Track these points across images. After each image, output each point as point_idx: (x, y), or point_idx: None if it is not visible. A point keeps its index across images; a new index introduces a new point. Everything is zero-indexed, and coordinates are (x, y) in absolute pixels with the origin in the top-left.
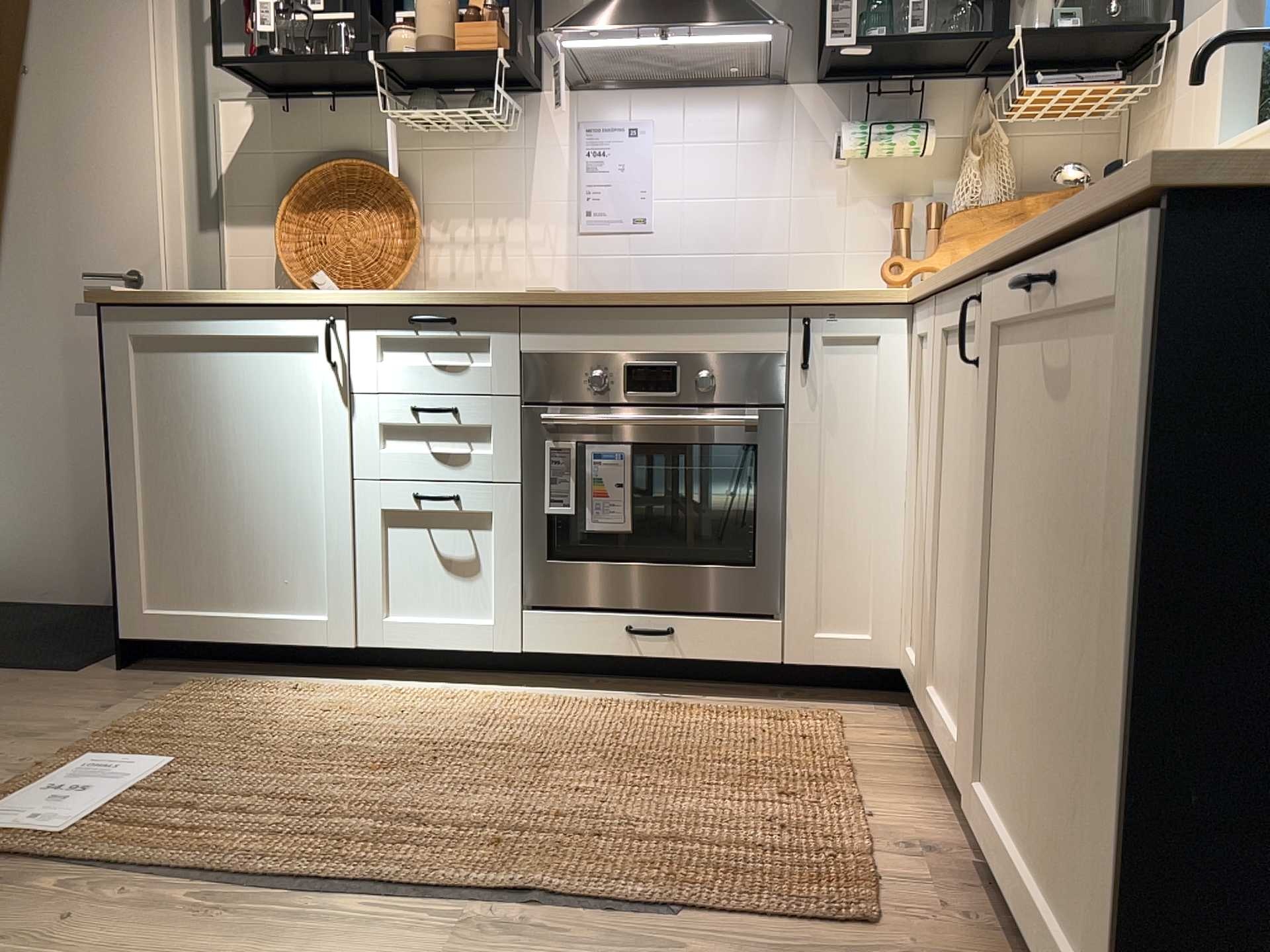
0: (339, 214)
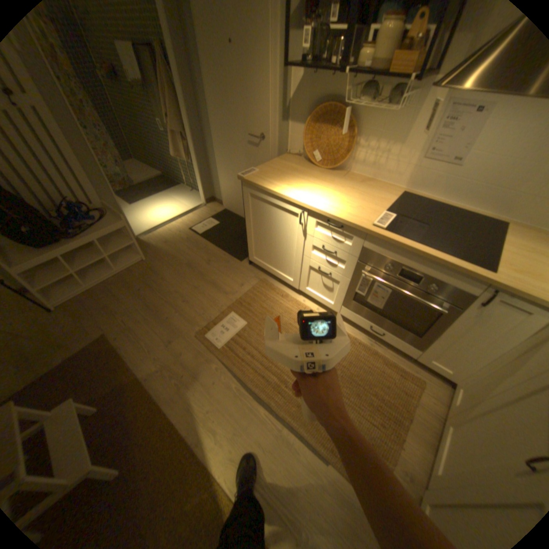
0: (328, 127)
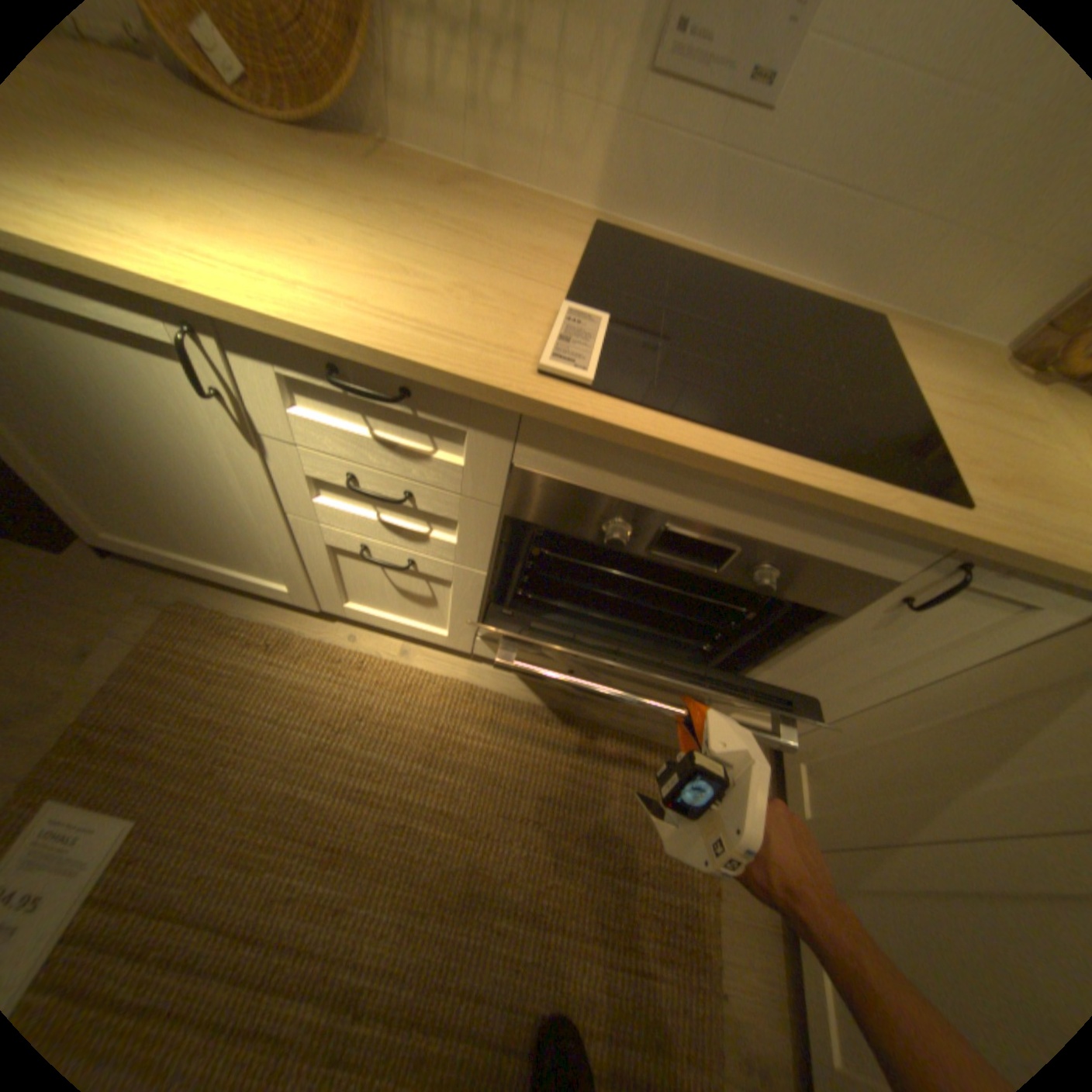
0: None
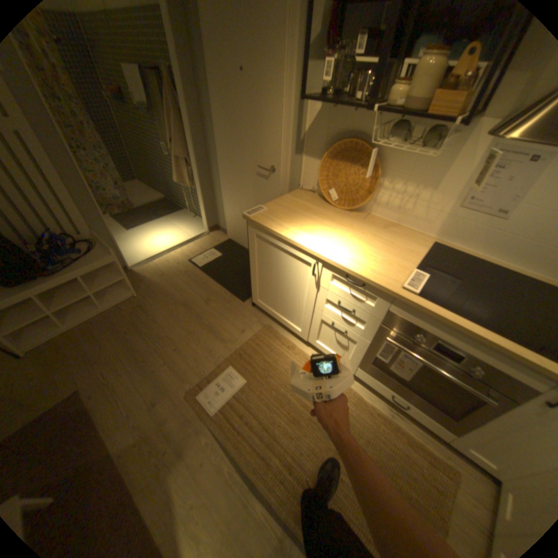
0: (346, 165)
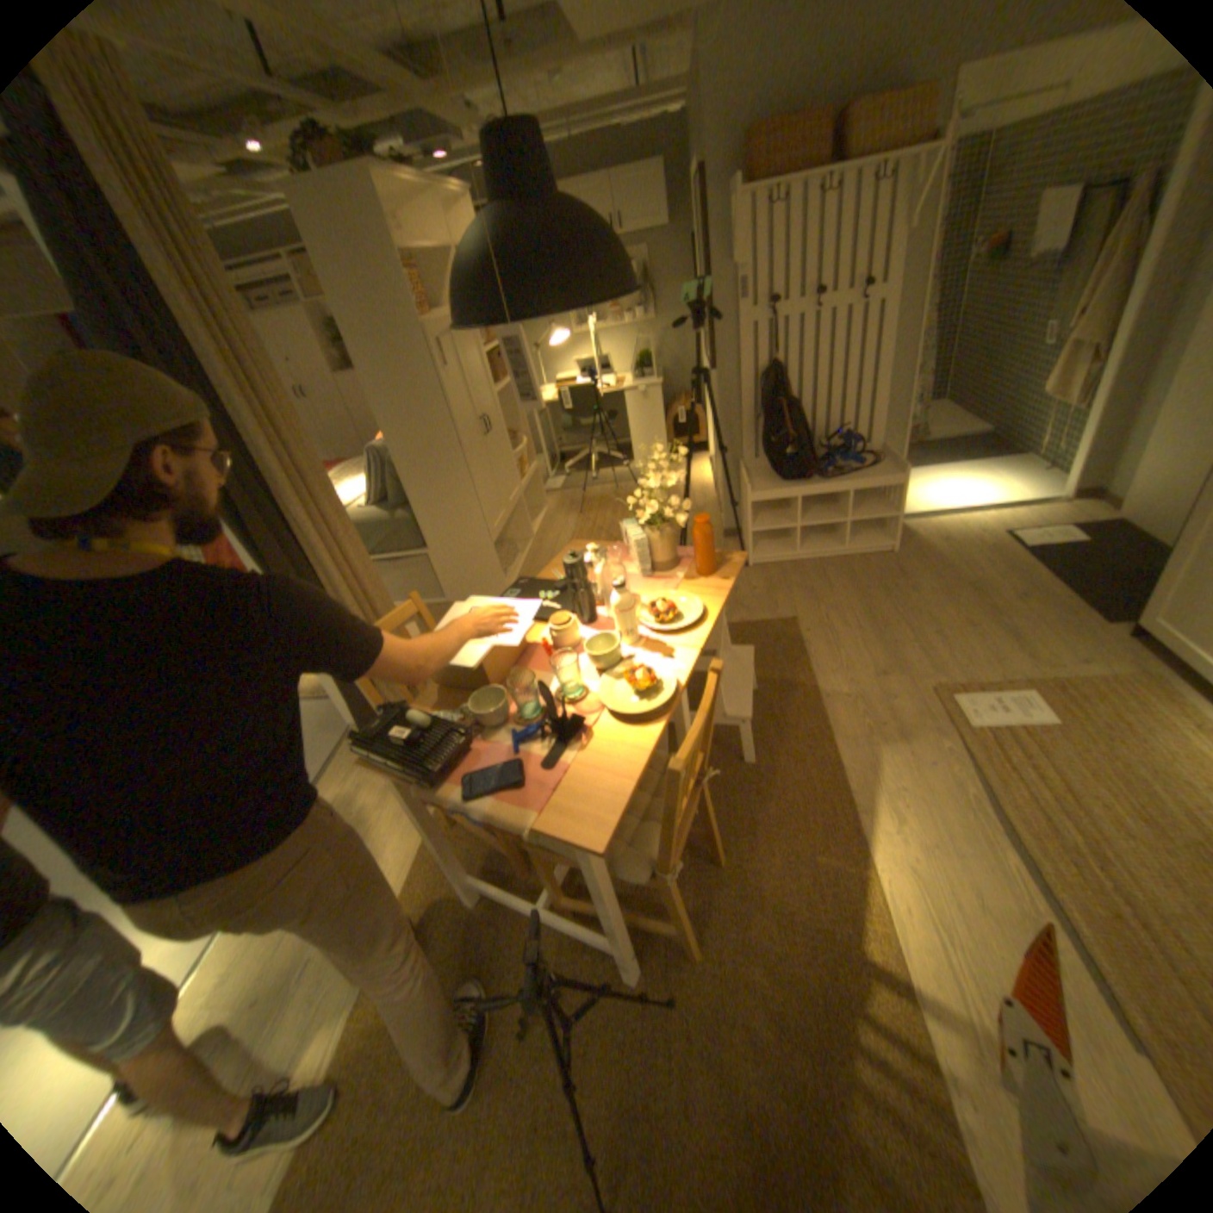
0: None
